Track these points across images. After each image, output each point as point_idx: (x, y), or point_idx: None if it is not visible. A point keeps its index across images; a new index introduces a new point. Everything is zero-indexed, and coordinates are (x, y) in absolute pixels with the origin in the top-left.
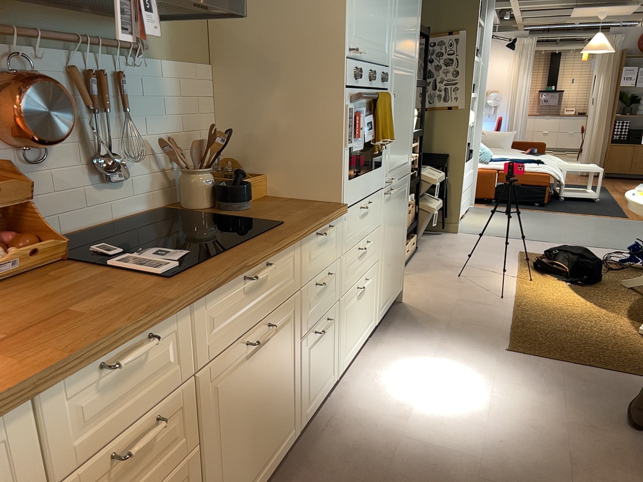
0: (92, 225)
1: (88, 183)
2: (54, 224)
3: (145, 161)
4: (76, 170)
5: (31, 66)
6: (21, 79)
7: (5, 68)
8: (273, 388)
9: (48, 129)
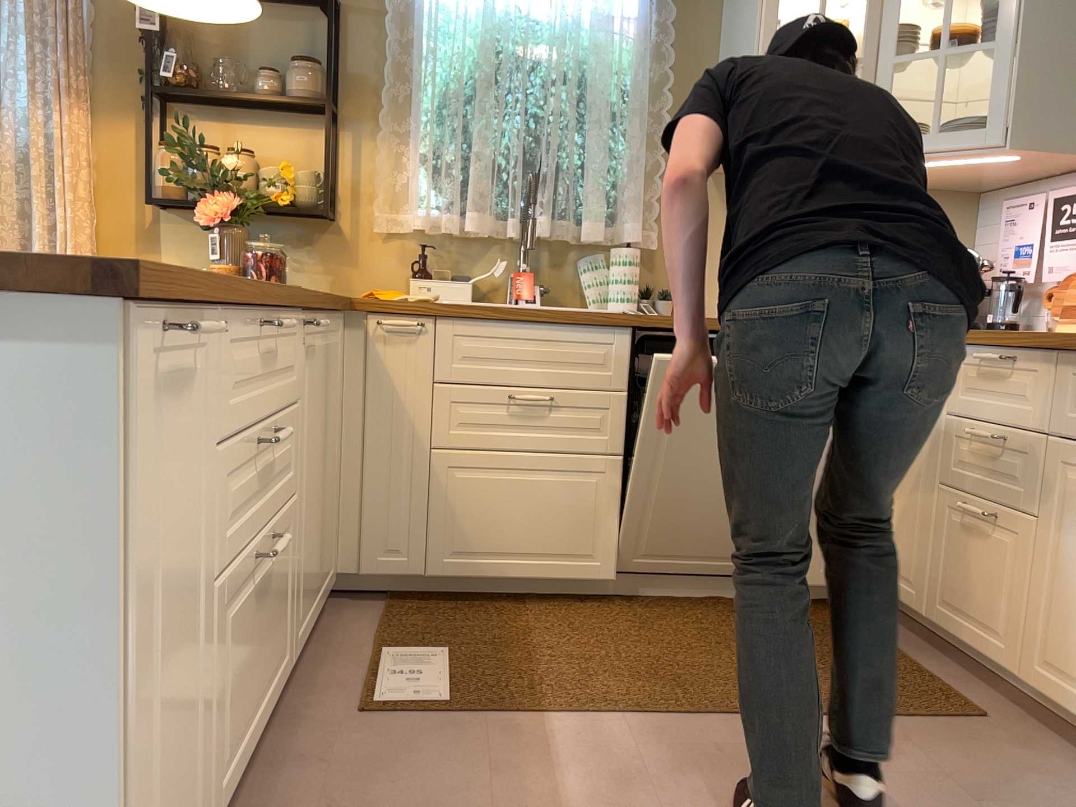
0: None
1: None
2: None
3: None
4: None
5: None
6: None
7: None
8: None
9: None
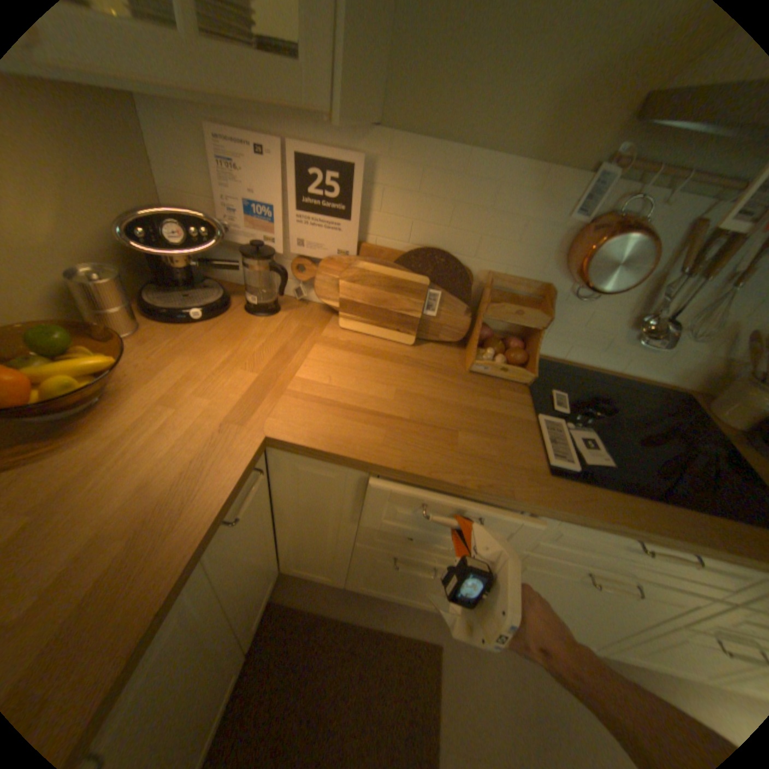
0: (599, 367)
1: (624, 334)
2: (566, 350)
3: (714, 342)
4: (621, 319)
5: (654, 209)
6: (630, 221)
7: (624, 206)
8: (602, 618)
9: (610, 279)
